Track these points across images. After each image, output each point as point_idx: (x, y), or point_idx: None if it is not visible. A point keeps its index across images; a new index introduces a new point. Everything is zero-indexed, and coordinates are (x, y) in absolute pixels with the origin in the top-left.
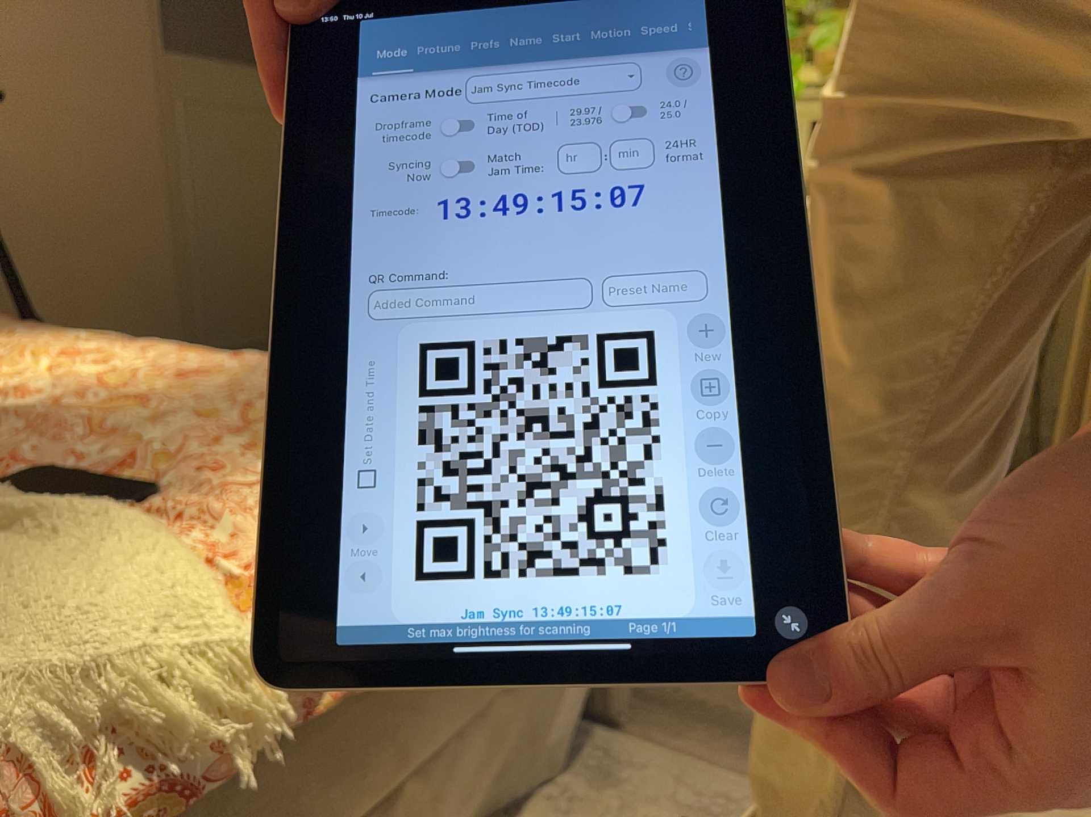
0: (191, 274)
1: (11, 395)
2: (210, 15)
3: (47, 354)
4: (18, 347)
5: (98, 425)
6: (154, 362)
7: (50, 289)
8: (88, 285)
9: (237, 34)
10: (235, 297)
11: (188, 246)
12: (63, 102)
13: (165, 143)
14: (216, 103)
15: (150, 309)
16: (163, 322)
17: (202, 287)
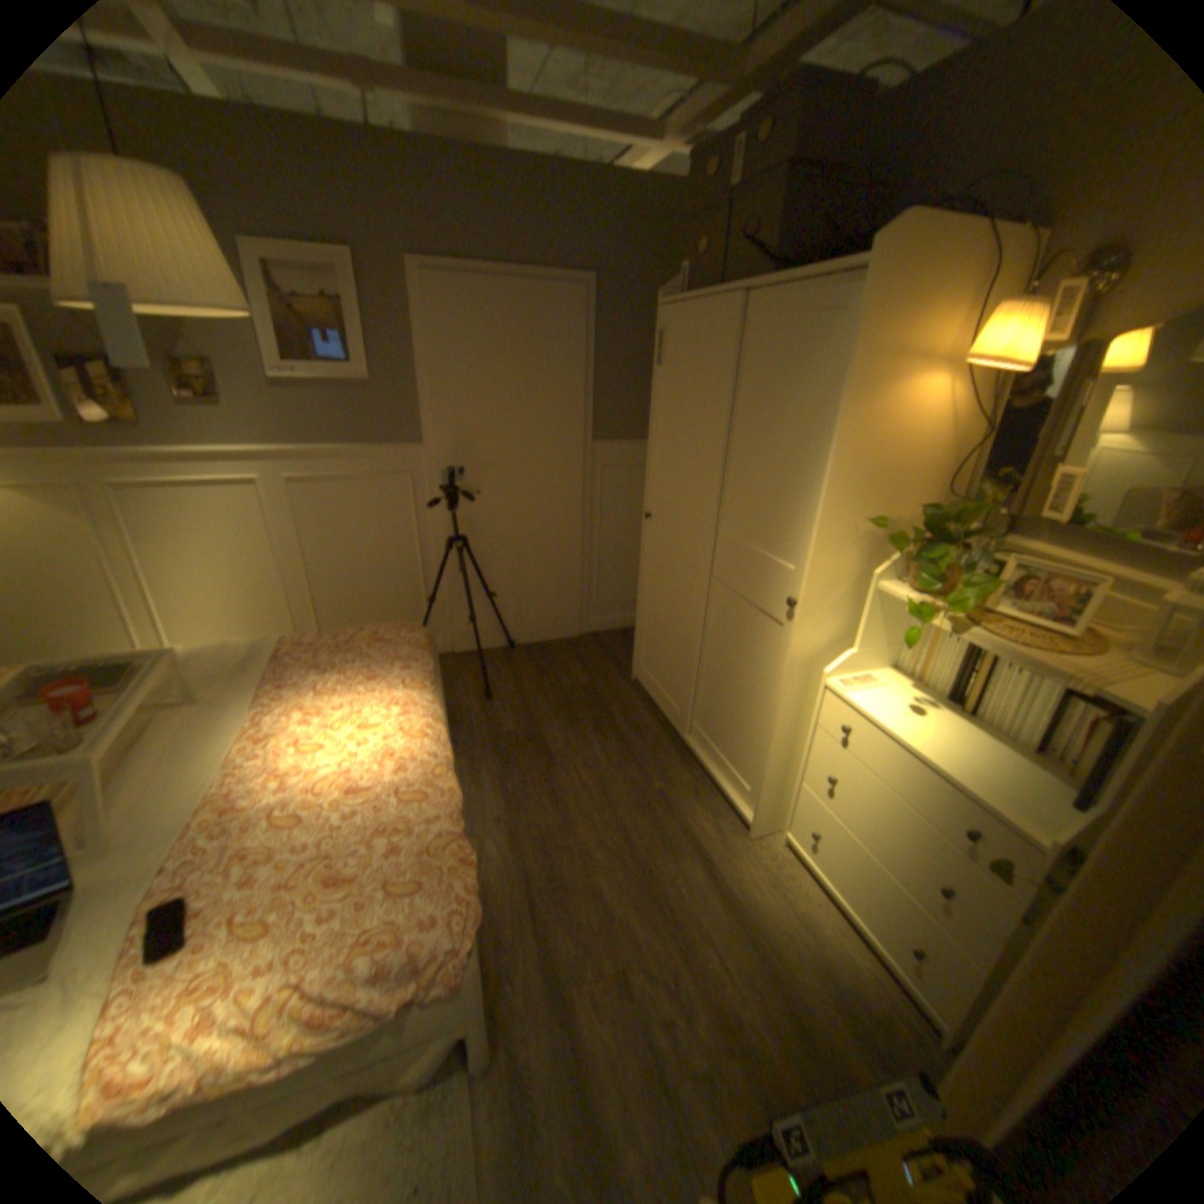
0: (591, 562)
1: (287, 780)
2: (627, 412)
3: (376, 706)
4: (371, 697)
5: (281, 828)
6: (379, 751)
7: (509, 572)
8: (529, 571)
9: (644, 421)
10: (618, 574)
11: (592, 547)
12: (527, 479)
13: (585, 493)
14: (622, 465)
15: (562, 583)
16: (569, 589)
17: (597, 569)
